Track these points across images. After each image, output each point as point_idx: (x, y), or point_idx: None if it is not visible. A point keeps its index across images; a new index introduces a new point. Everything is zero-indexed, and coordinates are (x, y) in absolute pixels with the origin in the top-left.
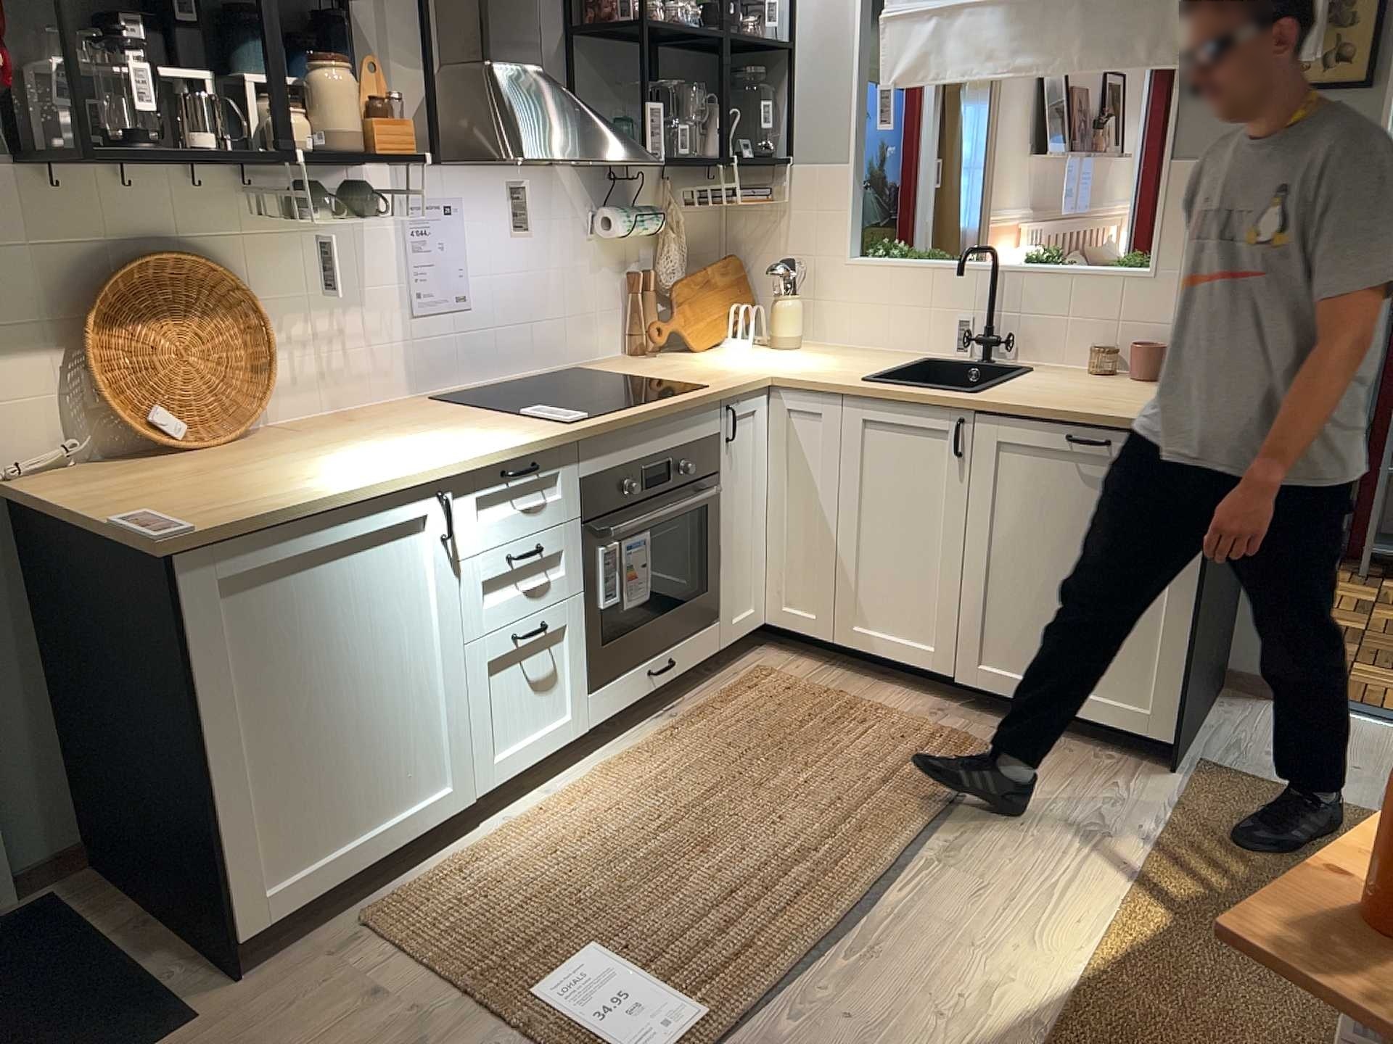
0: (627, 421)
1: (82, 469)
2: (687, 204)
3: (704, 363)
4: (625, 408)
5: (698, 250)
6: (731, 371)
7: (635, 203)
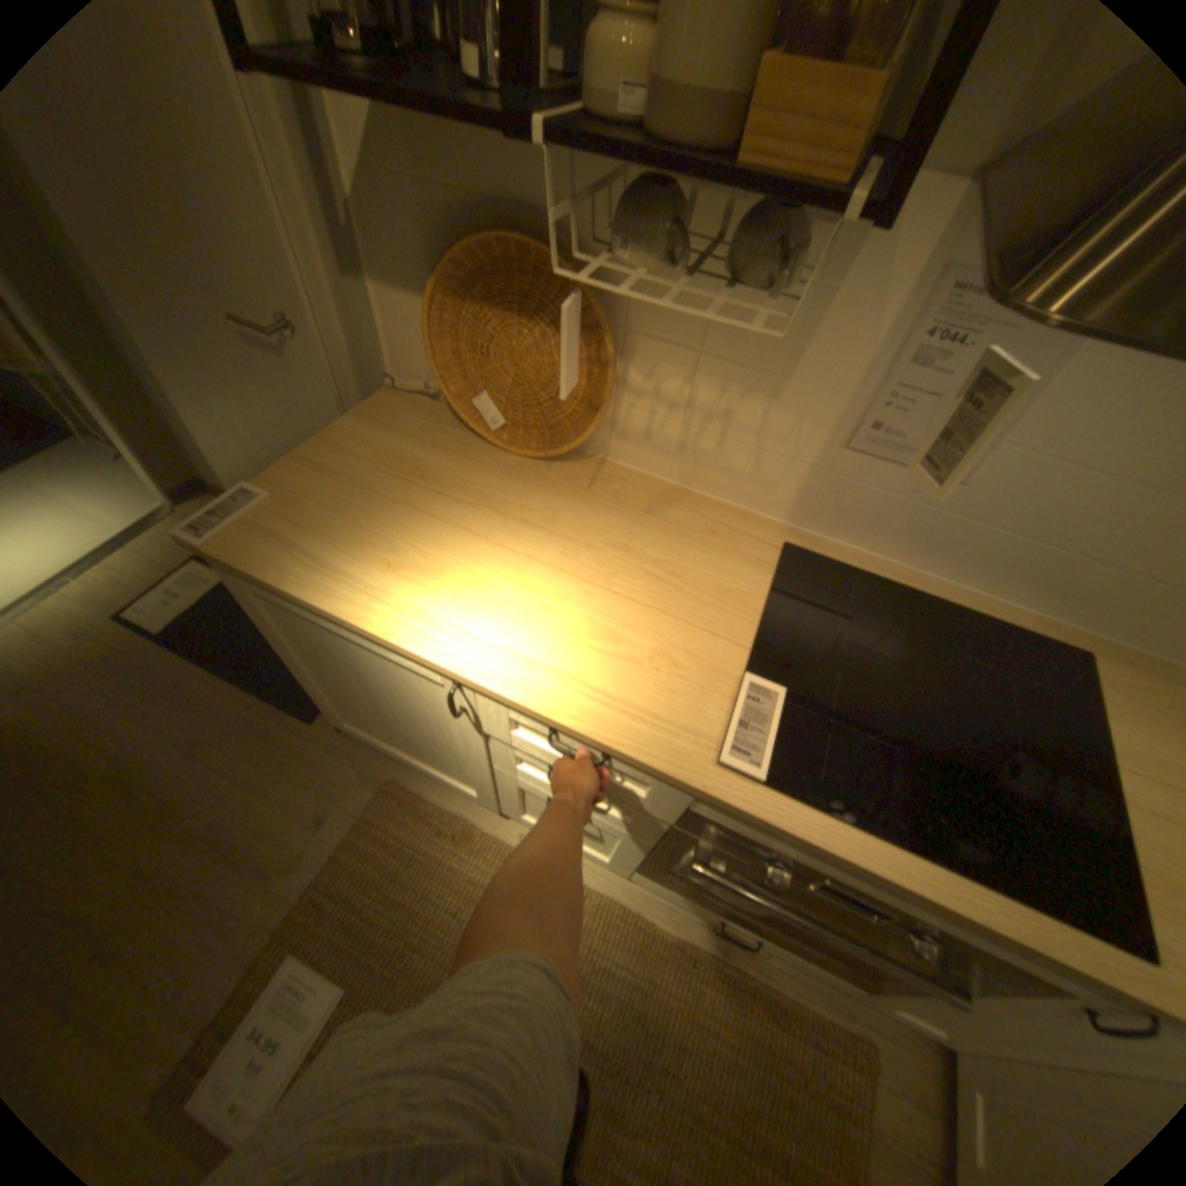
0: (820, 851)
1: (426, 406)
2: None
3: None
4: (863, 830)
5: None
6: None
7: None
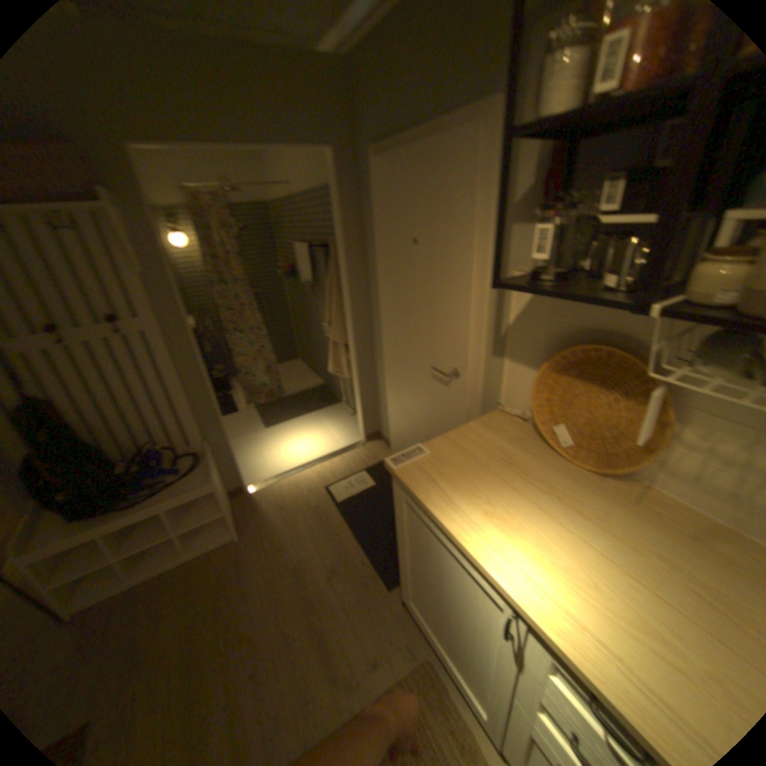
0: None
1: (519, 424)
2: None
3: None
4: None
5: None
6: None
7: None
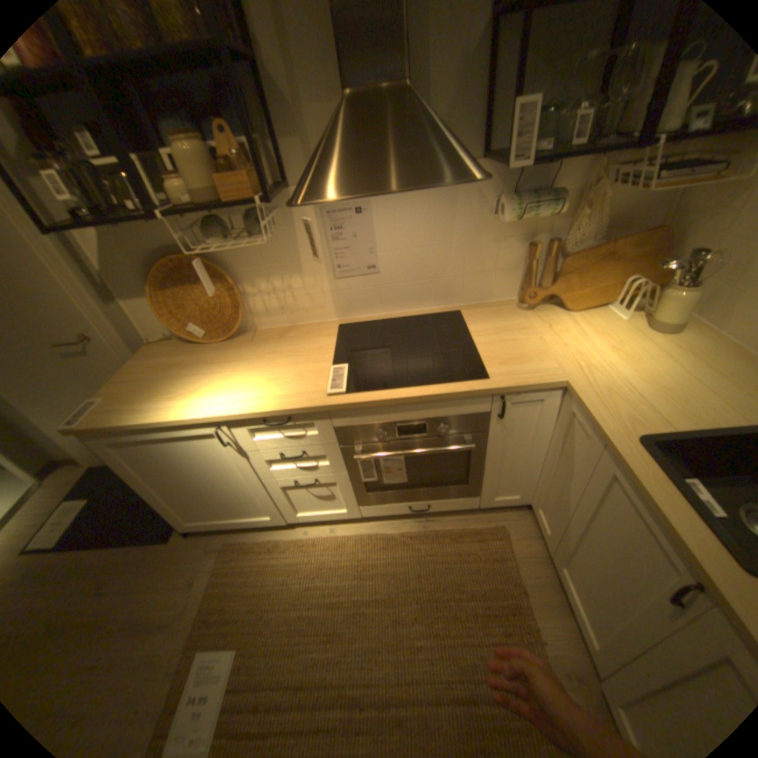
0: (372, 403)
1: (167, 343)
2: (622, 178)
3: (546, 335)
4: (384, 390)
5: (631, 217)
6: (545, 356)
7: (556, 182)
